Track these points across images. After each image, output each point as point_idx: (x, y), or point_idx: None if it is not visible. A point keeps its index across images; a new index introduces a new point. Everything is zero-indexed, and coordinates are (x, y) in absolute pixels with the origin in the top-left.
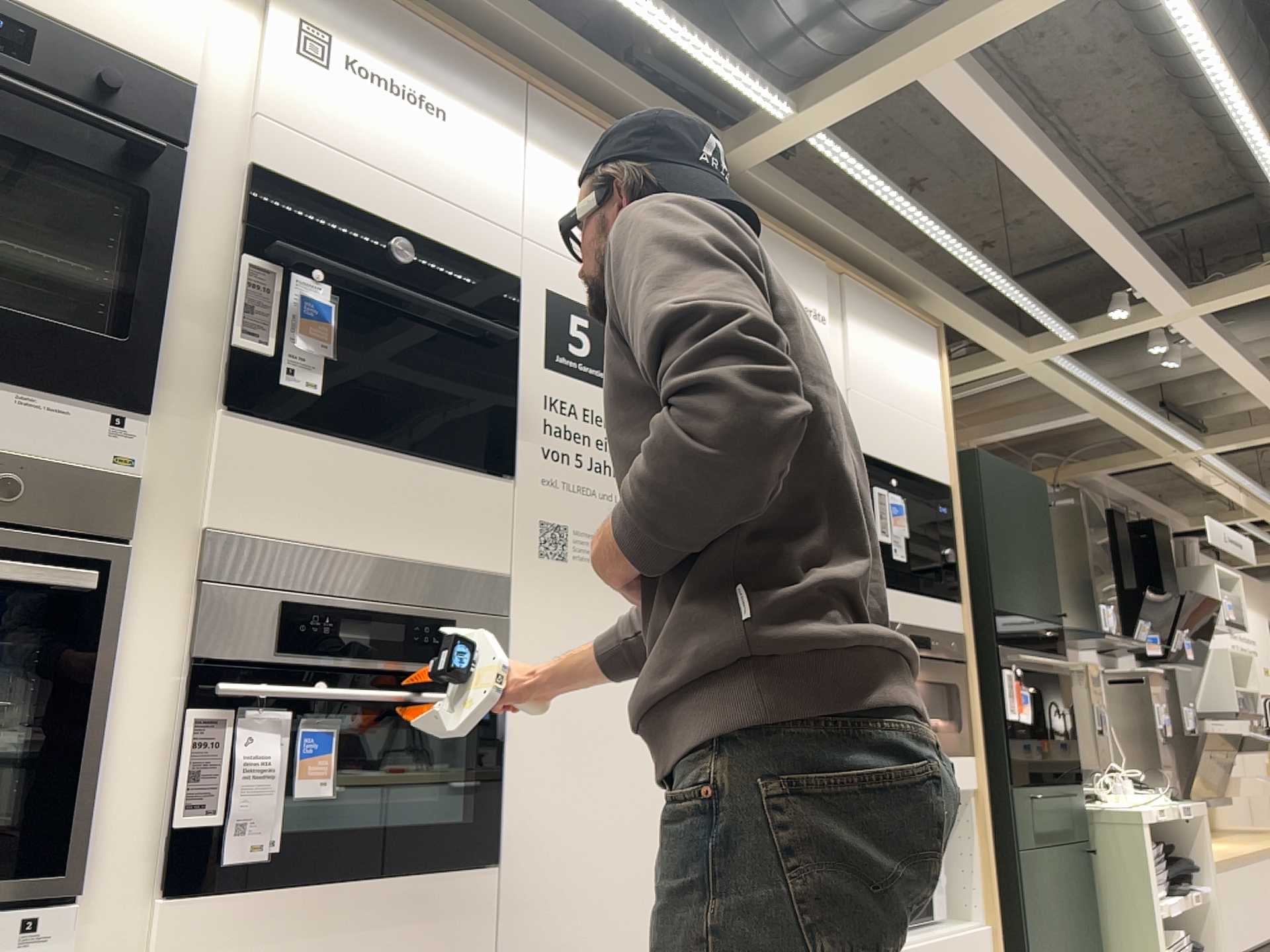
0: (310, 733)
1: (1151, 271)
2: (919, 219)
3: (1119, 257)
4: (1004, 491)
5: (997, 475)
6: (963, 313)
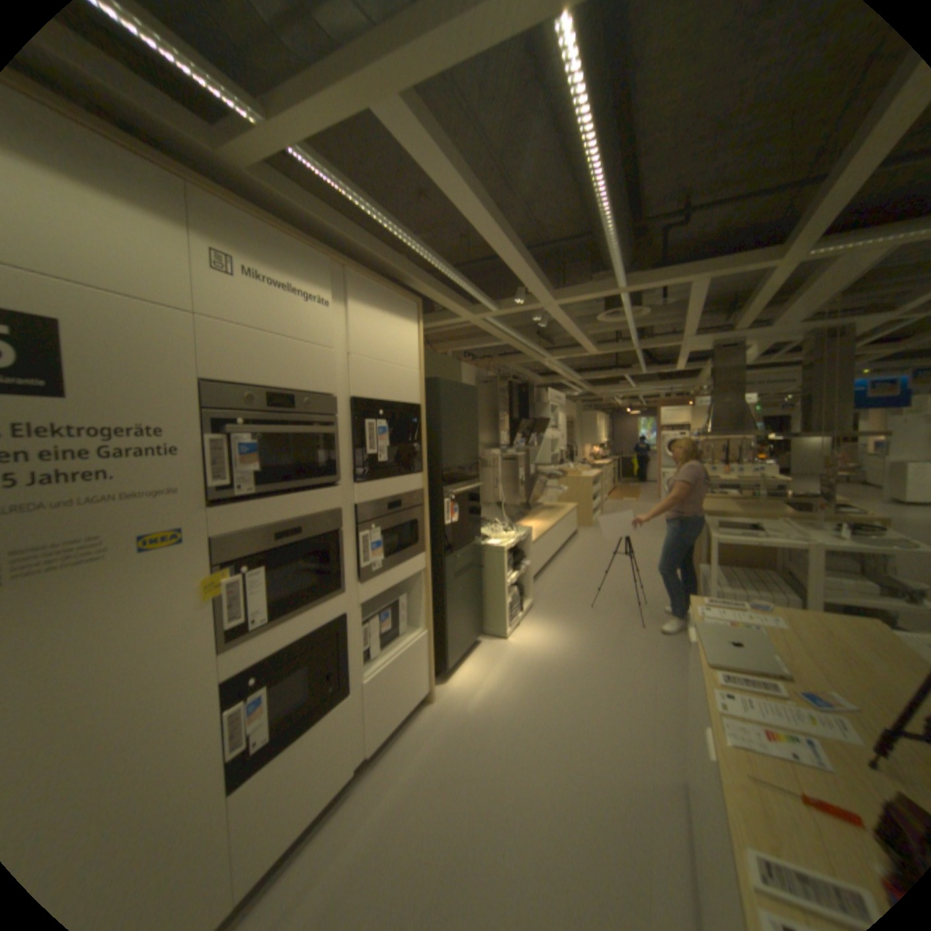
0: None
1: (539, 282)
2: (399, 232)
3: (522, 272)
4: (454, 400)
5: (450, 392)
6: (436, 293)
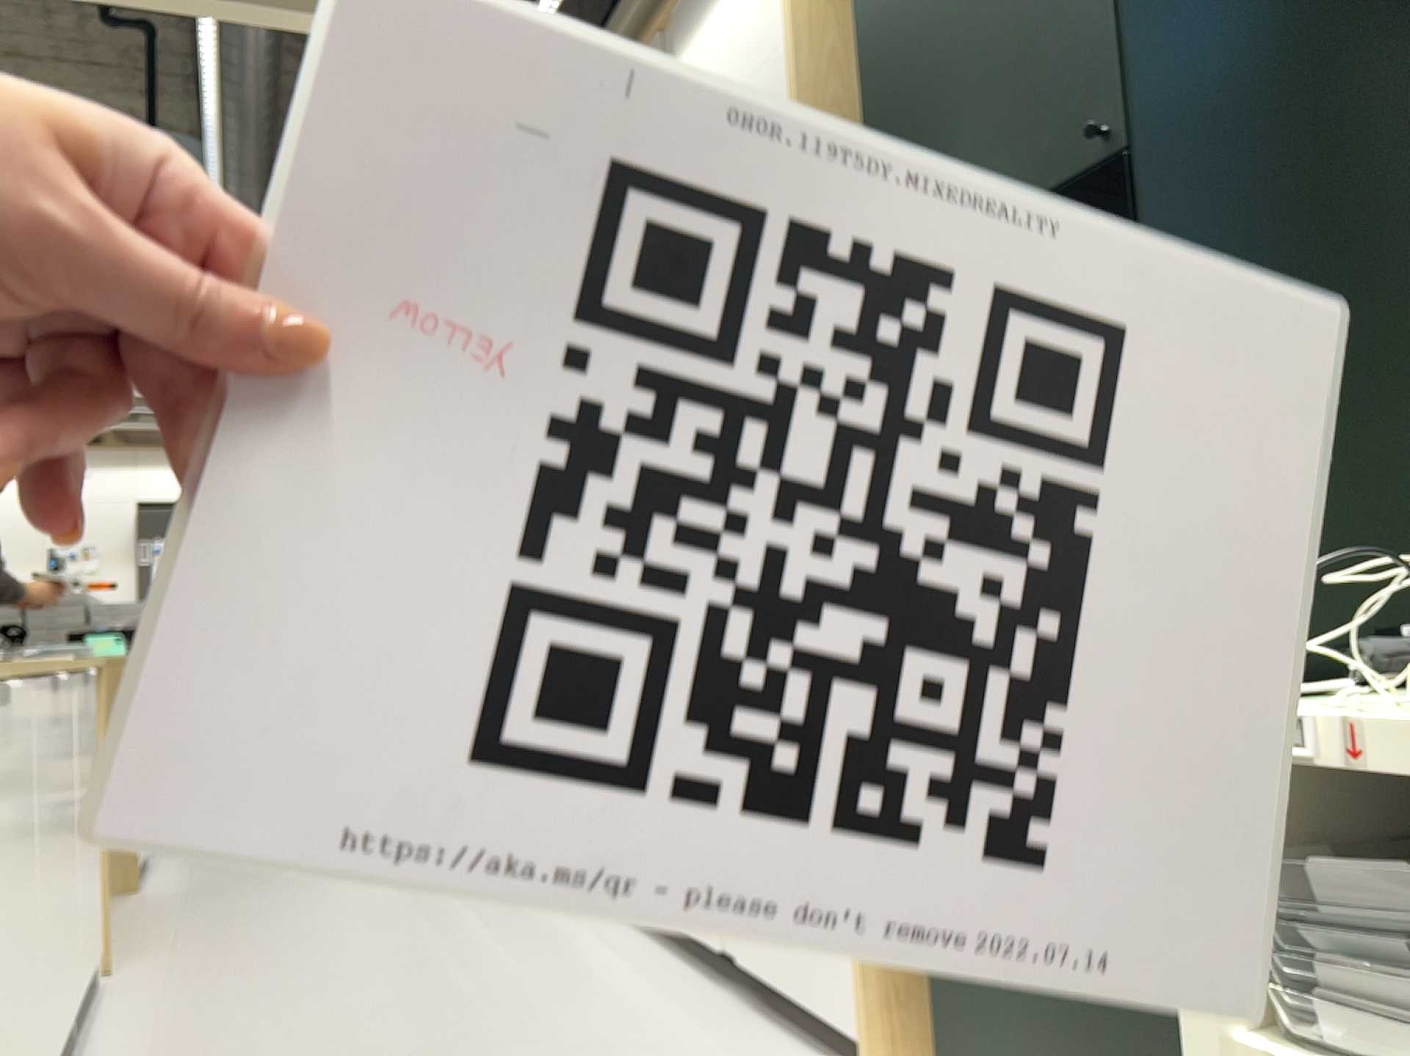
0: None
1: None
2: None
3: None
4: None
5: None
6: None
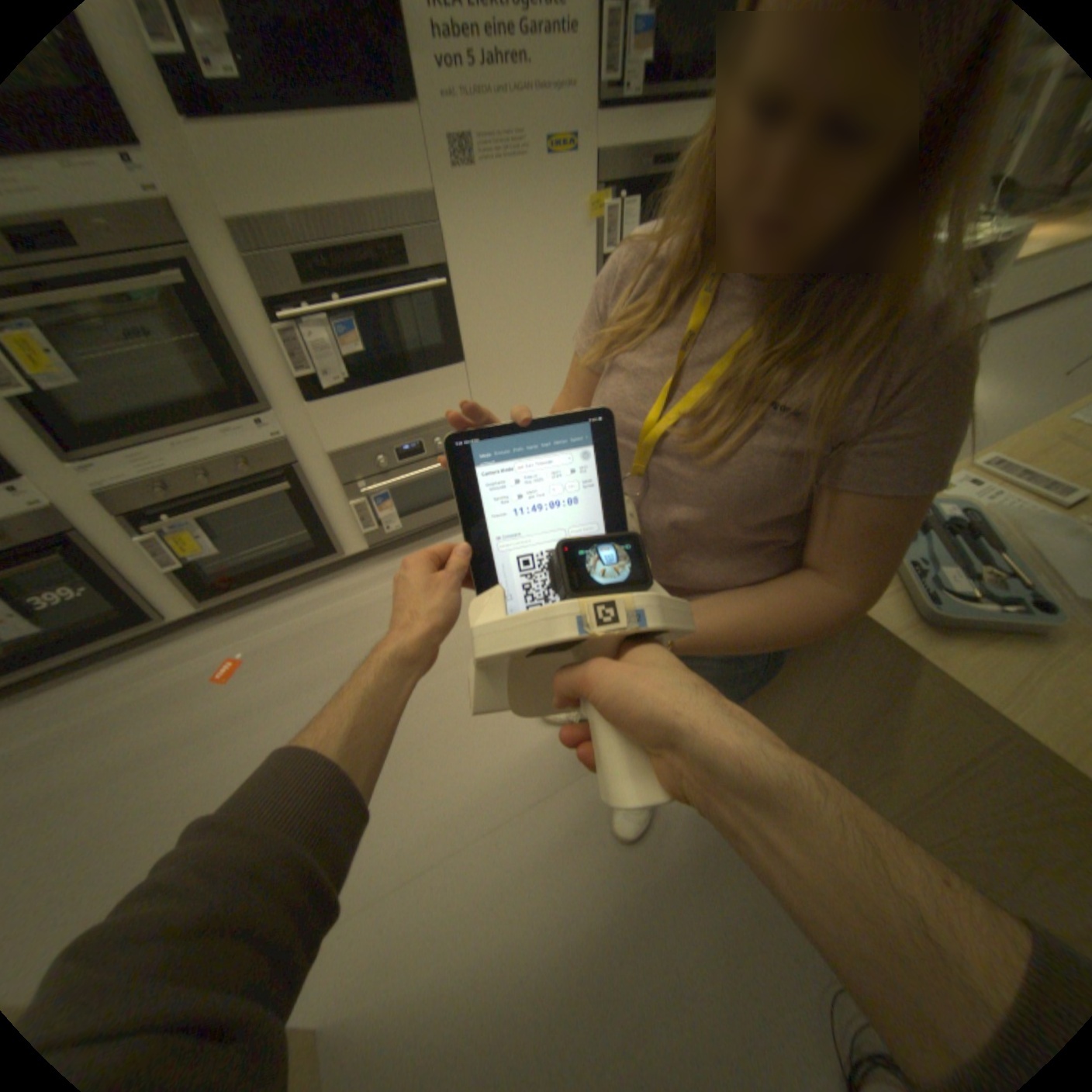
0: (343, 318)
1: None
2: None
3: None
4: None
5: None
6: None
